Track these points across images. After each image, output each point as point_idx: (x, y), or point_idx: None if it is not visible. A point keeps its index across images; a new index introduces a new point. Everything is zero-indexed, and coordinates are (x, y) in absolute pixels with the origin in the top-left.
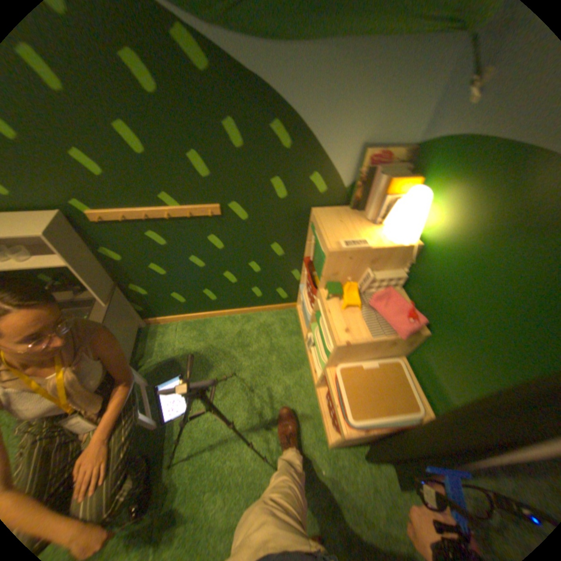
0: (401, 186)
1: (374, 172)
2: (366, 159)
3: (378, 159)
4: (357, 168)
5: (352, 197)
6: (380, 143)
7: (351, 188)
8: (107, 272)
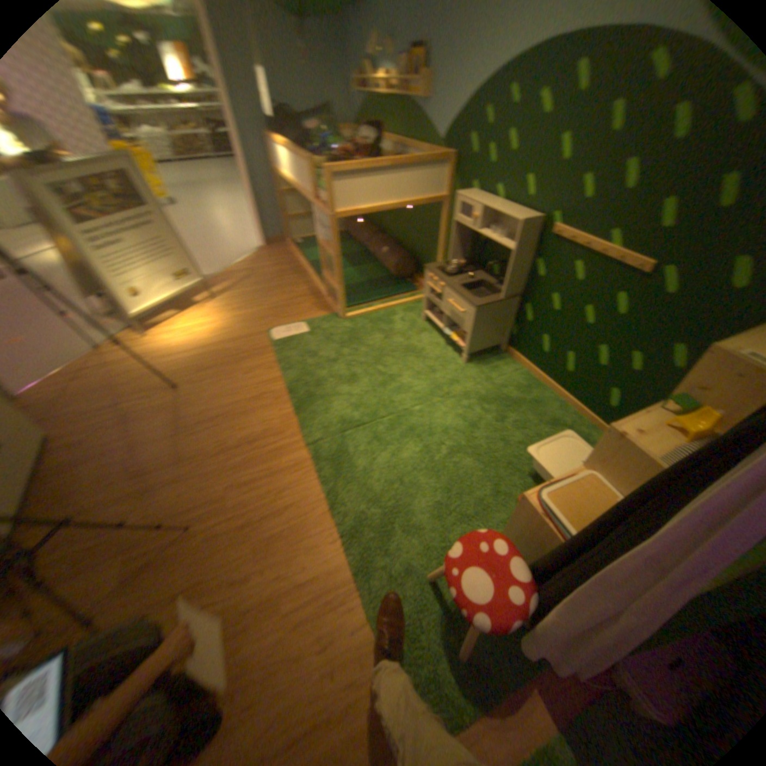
0: None
1: None
2: None
3: None
4: None
5: None
6: None
7: None
8: (526, 283)
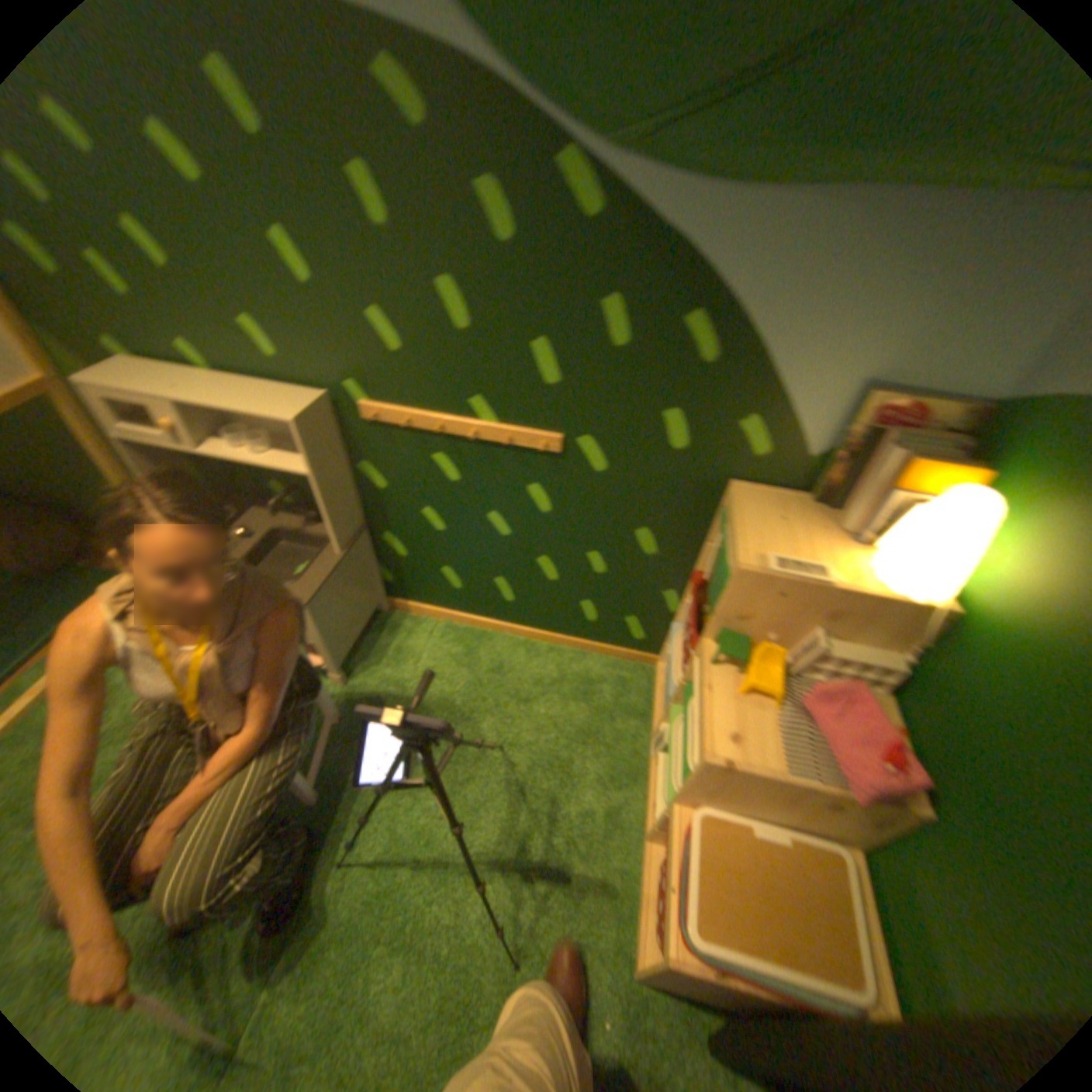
0: (936, 478)
1: (882, 439)
2: (869, 410)
3: (895, 415)
4: (846, 425)
5: (823, 480)
6: (907, 386)
7: (825, 461)
8: (360, 505)
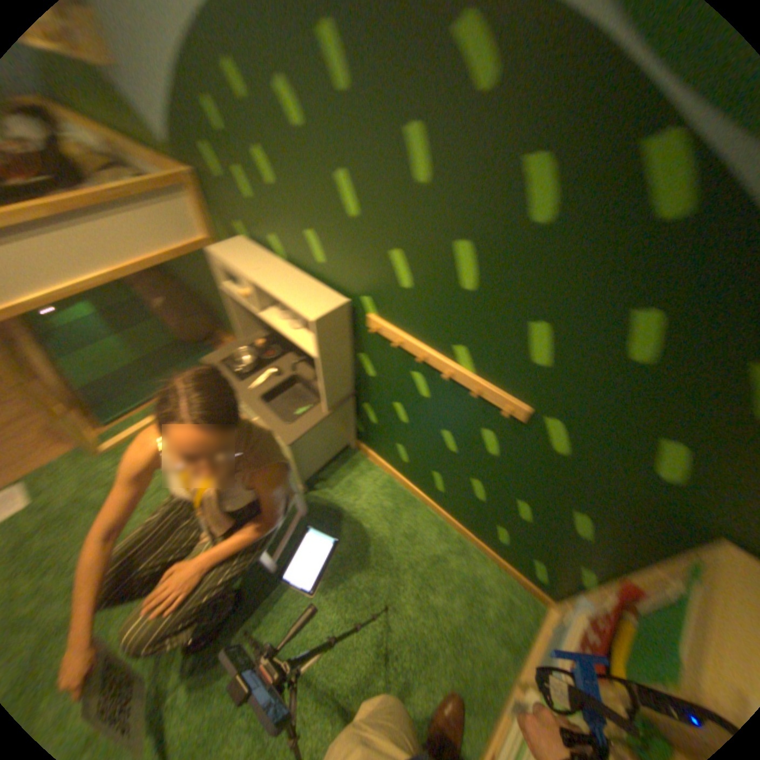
0: None
1: None
2: None
3: None
4: None
5: None
6: None
7: None
8: (354, 379)
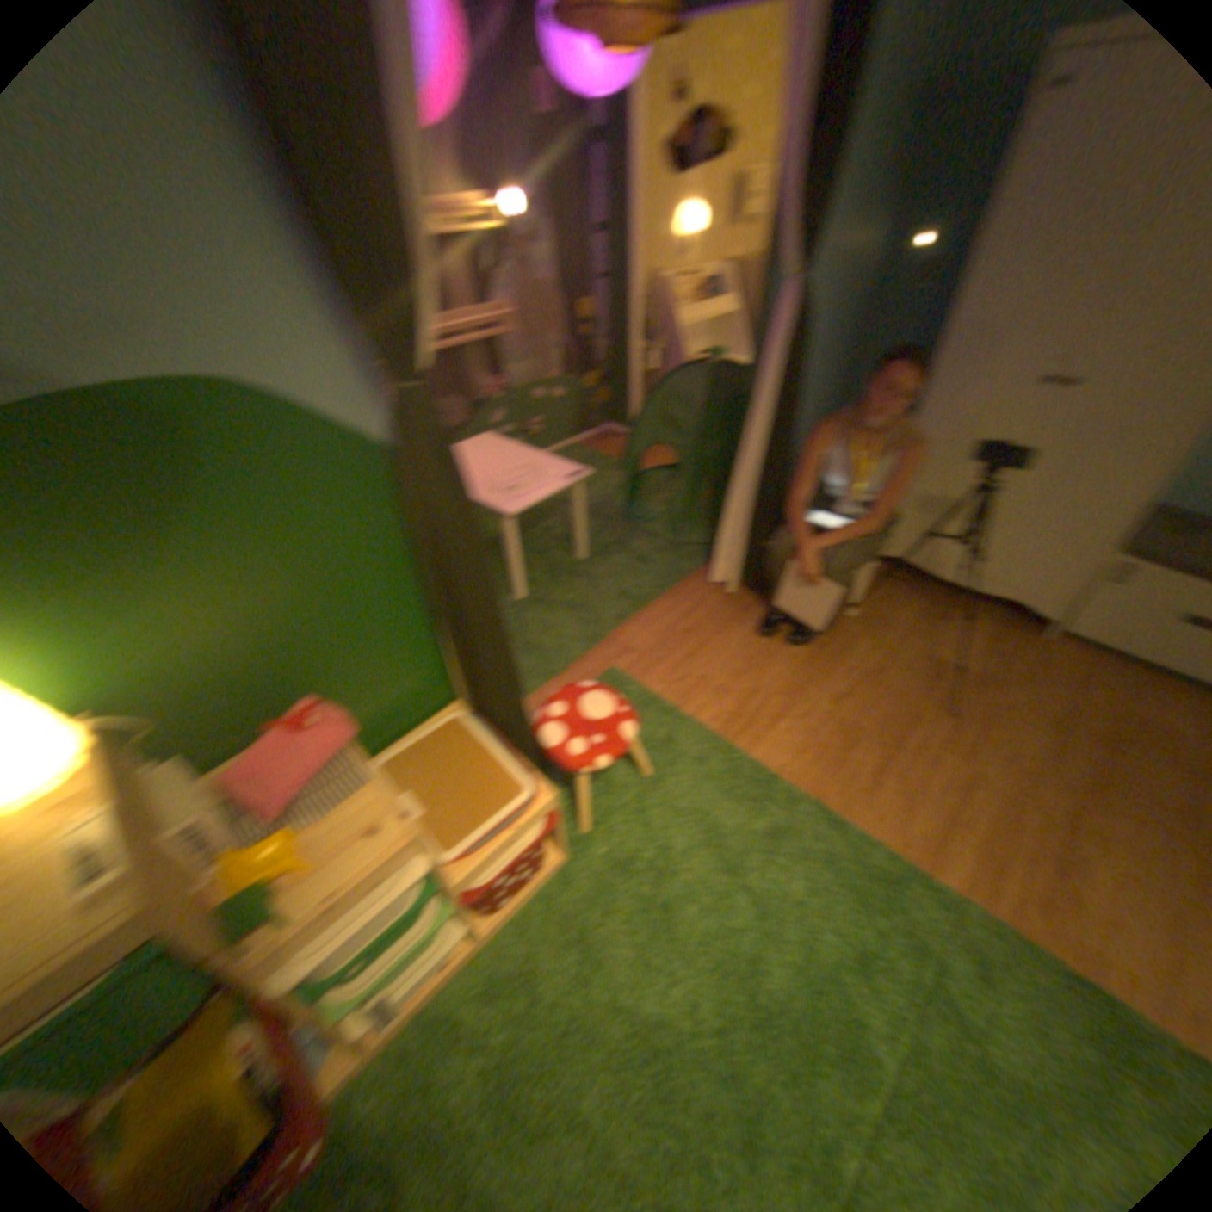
0: None
1: None
2: None
3: None
4: None
5: None
6: None
7: None
8: None
